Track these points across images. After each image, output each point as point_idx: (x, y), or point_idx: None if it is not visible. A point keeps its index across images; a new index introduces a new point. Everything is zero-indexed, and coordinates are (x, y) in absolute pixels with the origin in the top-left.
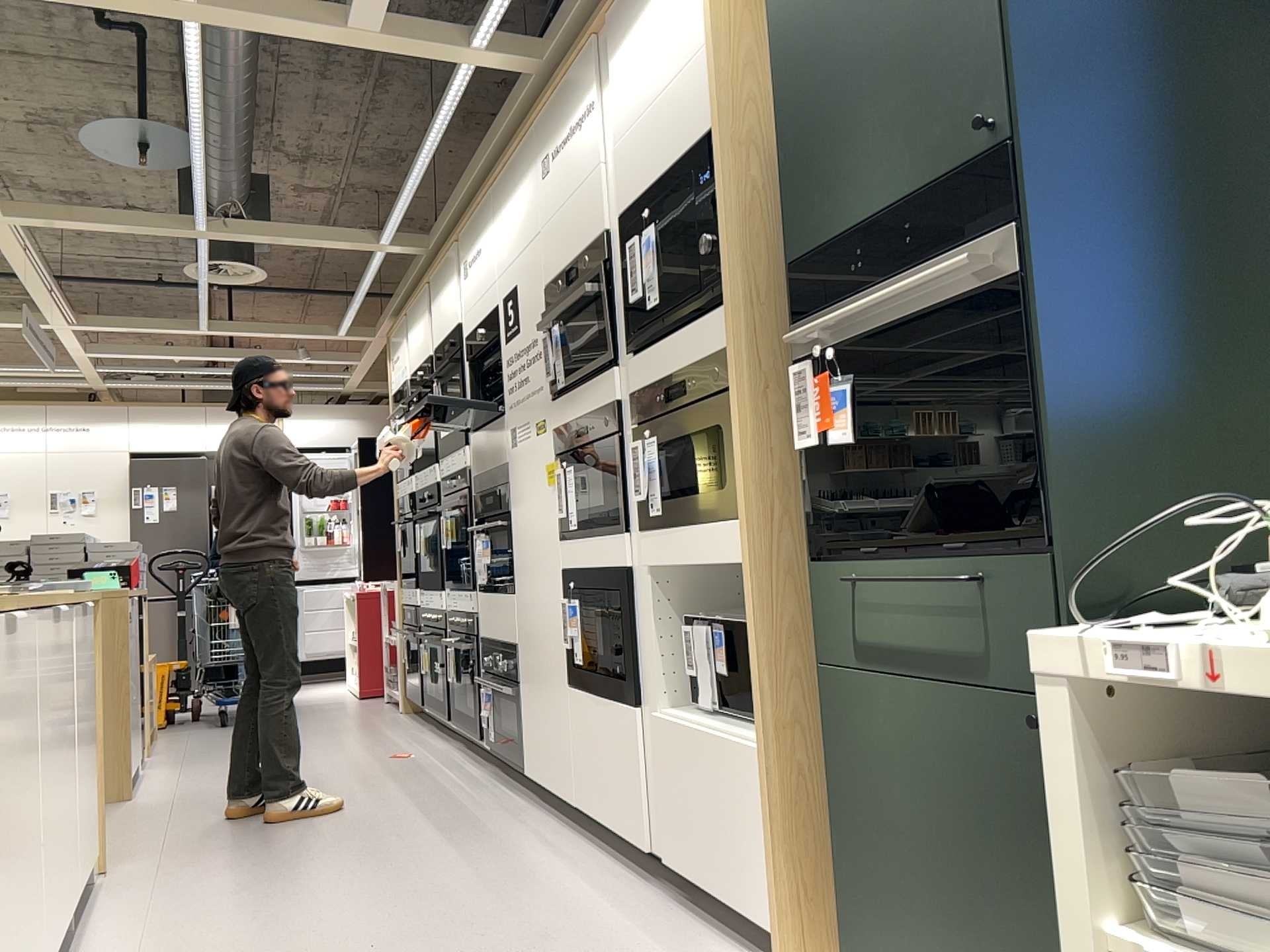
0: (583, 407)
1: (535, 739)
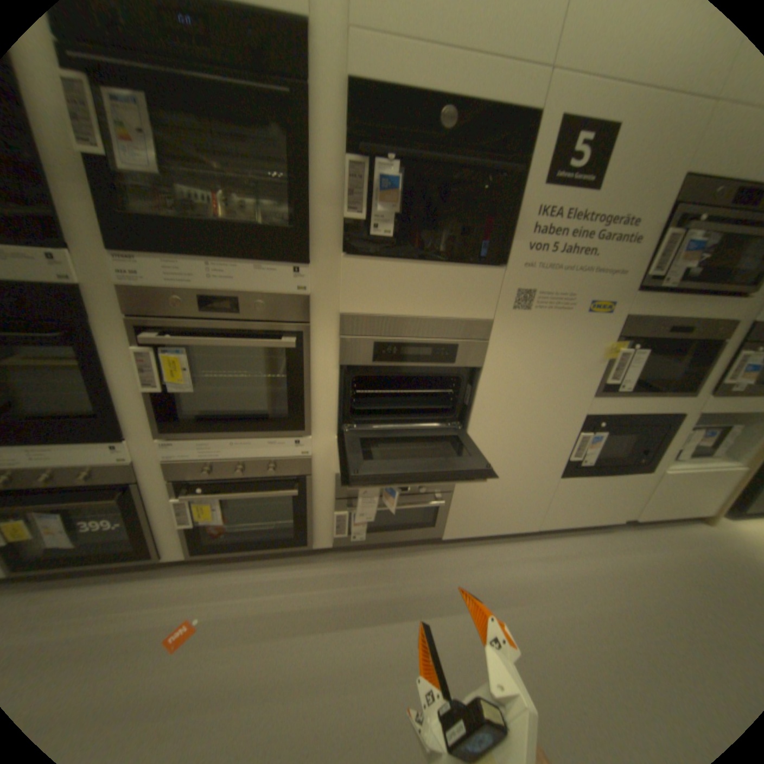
0: (692, 312)
1: (475, 517)
